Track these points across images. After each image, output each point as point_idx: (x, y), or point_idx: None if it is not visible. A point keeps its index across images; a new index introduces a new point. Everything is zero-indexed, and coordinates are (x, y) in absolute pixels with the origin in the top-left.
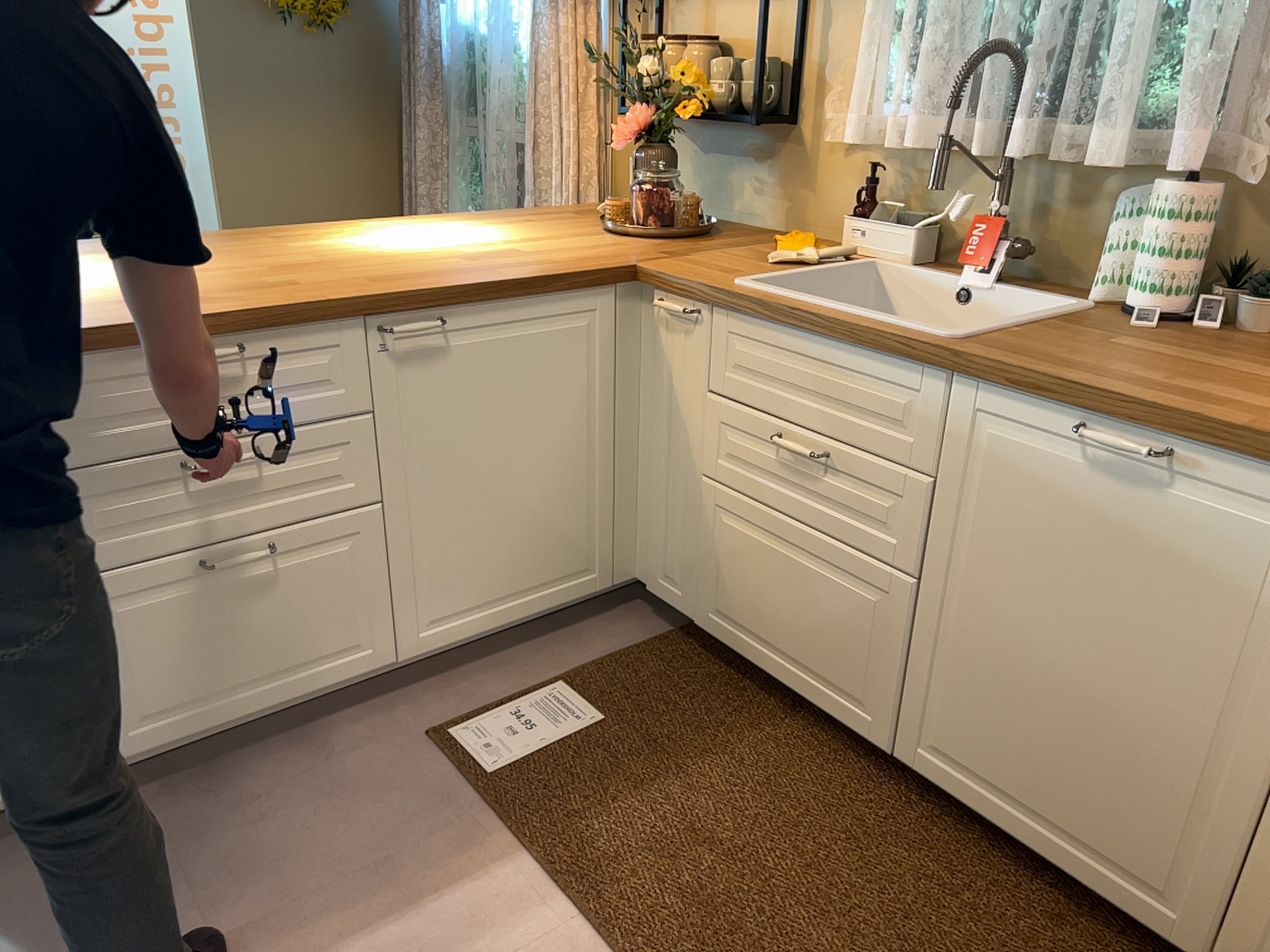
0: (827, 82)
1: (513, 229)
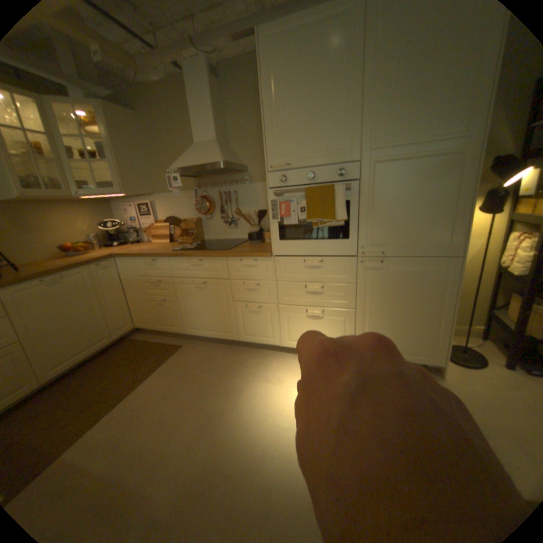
0: None
1: None
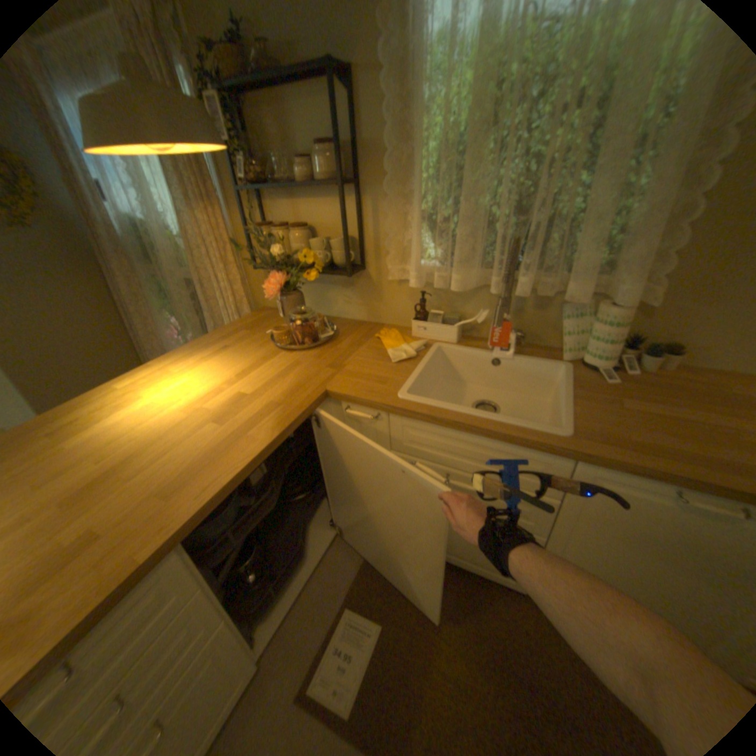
0: (382, 245)
1: (222, 362)
